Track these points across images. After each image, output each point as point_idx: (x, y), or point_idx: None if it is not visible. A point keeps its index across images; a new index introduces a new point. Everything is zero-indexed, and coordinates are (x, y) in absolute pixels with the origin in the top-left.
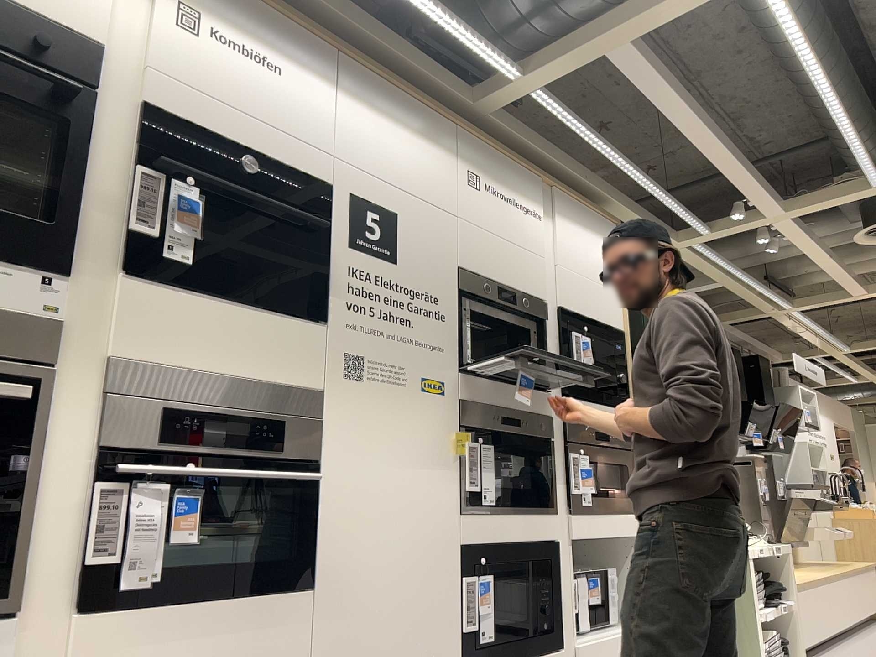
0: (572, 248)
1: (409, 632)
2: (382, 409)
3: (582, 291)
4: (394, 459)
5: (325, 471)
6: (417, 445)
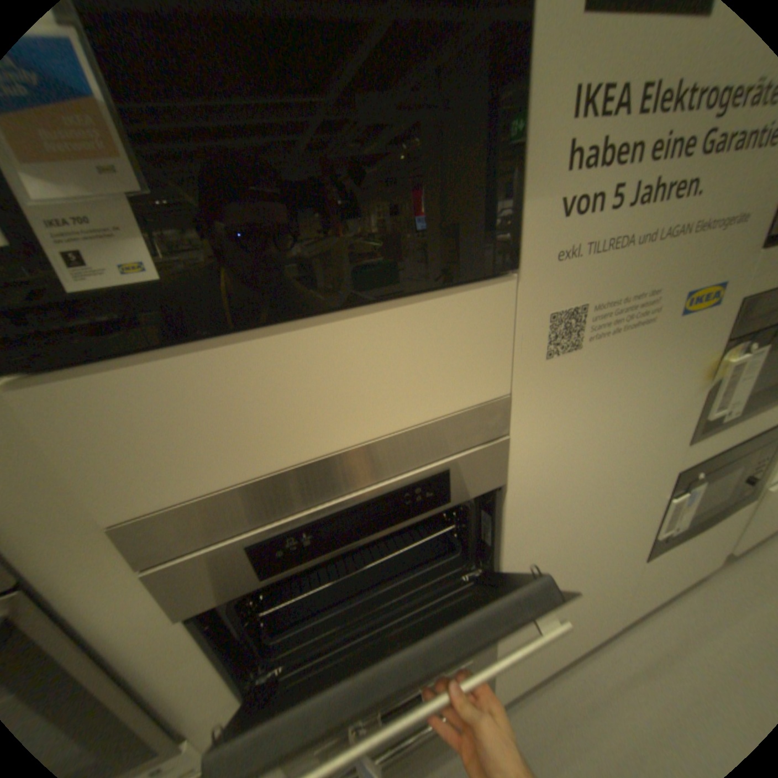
0: None
1: (601, 564)
2: (610, 374)
3: None
4: (616, 430)
5: (514, 489)
6: (656, 397)
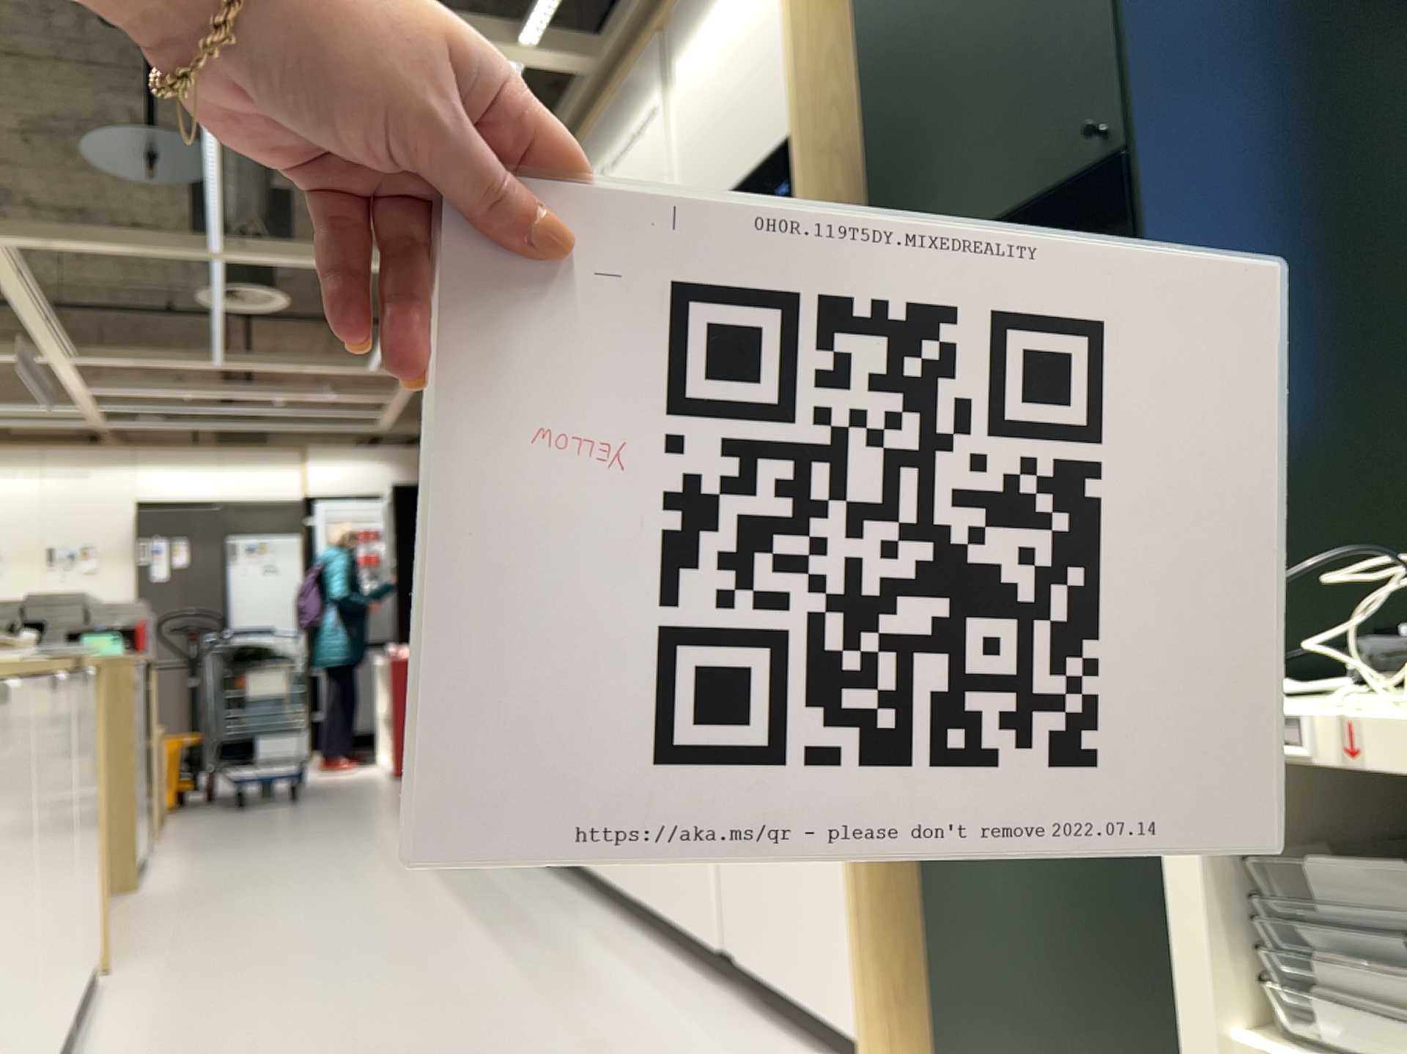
0: (699, 87)
1: None
2: None
3: (715, 156)
4: None
5: None
6: None
